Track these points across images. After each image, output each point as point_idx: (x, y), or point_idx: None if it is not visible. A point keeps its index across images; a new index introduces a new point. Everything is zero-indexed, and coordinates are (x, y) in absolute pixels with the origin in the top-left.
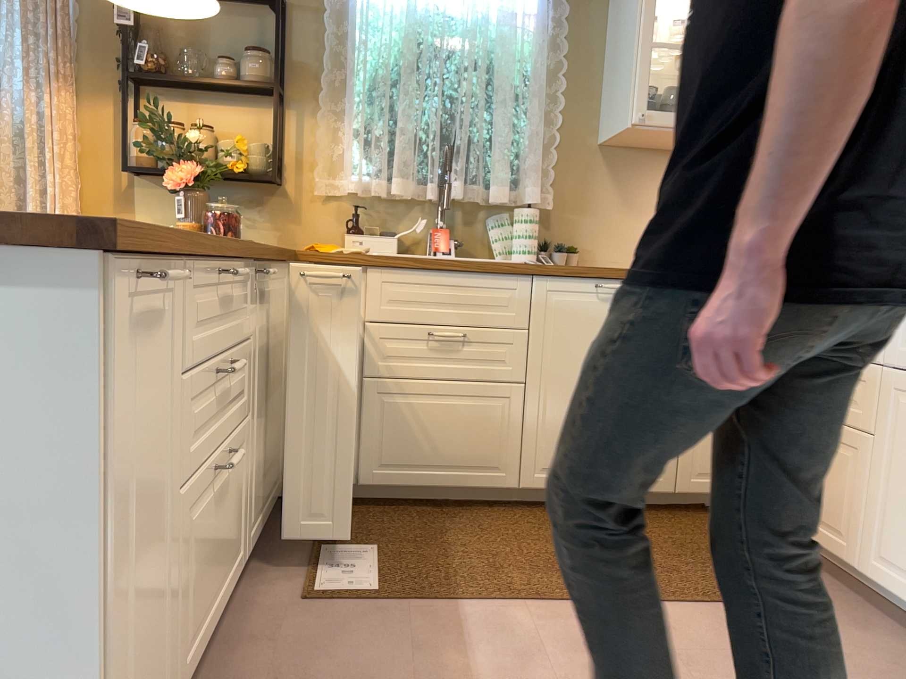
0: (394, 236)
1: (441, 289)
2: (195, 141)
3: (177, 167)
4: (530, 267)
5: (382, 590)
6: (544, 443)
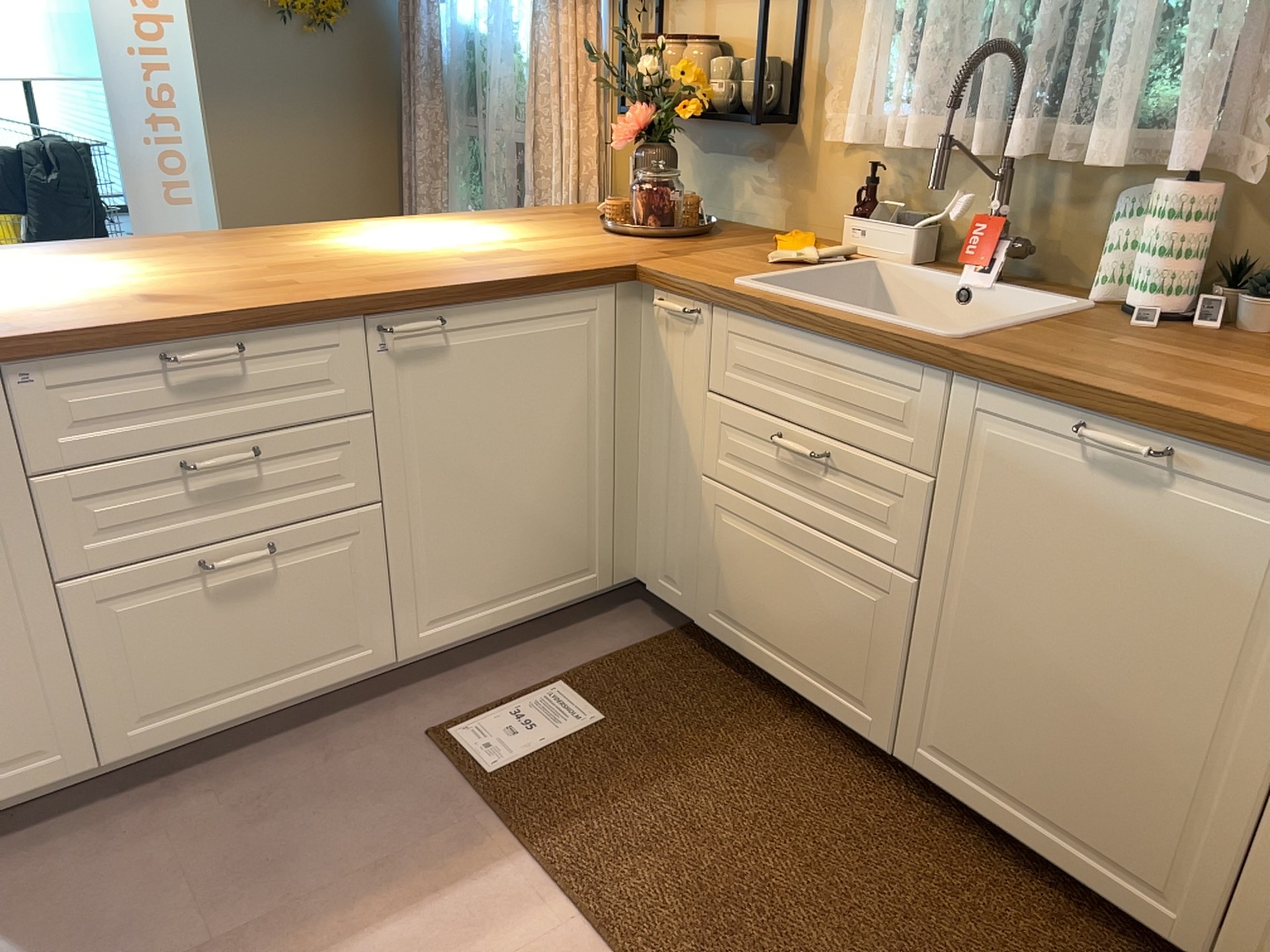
0: (912, 228)
1: (802, 362)
2: (644, 74)
3: (632, 113)
4: (938, 355)
5: (499, 775)
6: (938, 701)
